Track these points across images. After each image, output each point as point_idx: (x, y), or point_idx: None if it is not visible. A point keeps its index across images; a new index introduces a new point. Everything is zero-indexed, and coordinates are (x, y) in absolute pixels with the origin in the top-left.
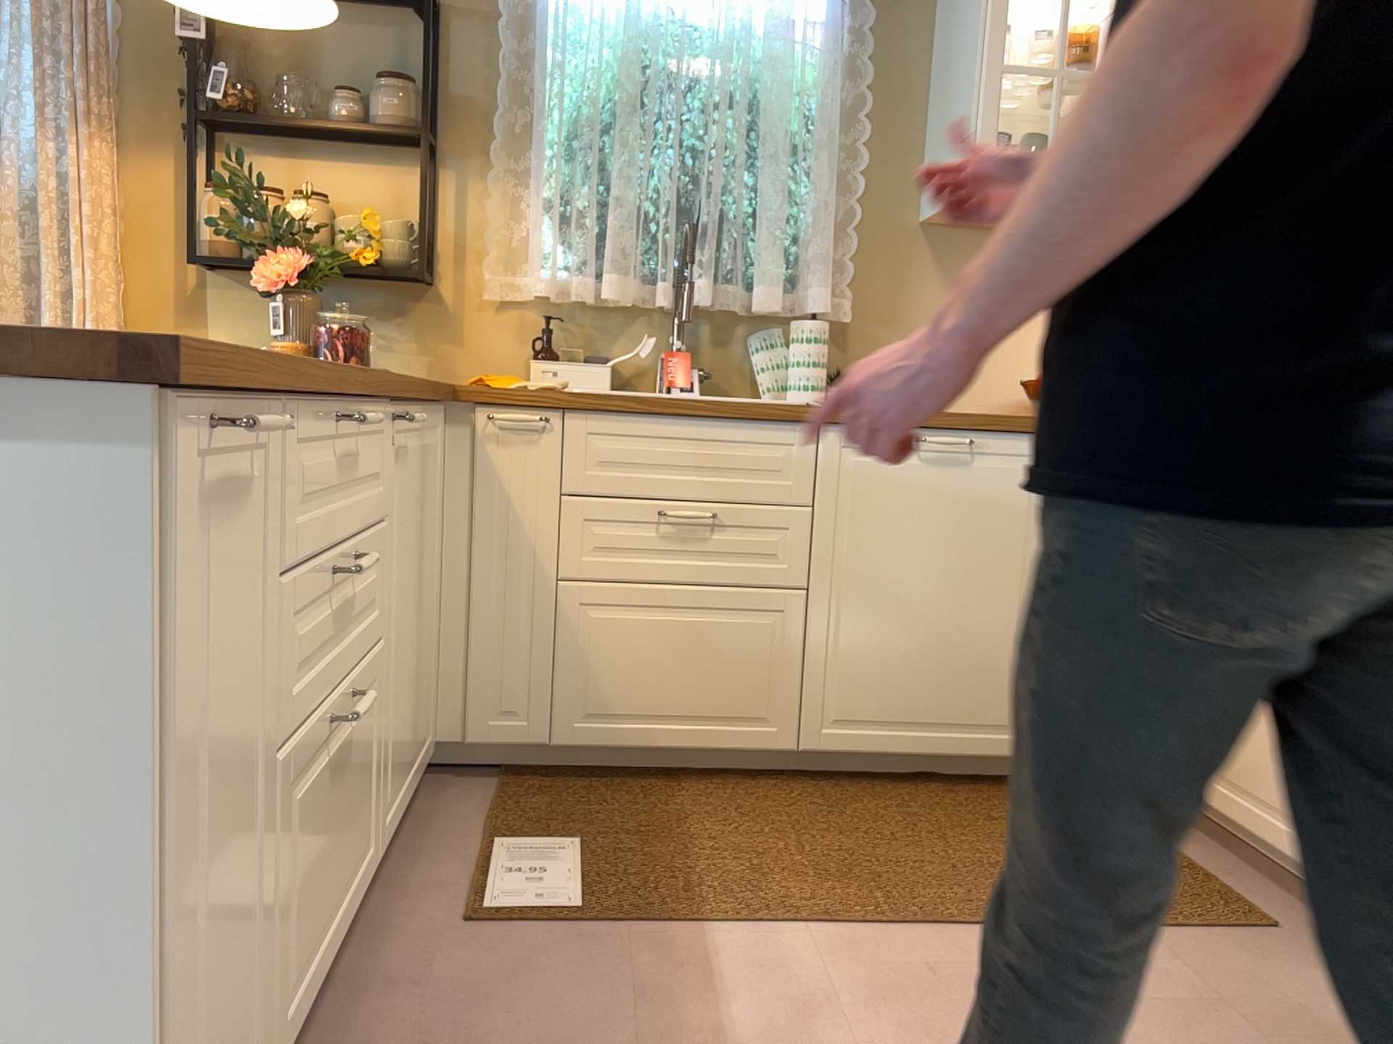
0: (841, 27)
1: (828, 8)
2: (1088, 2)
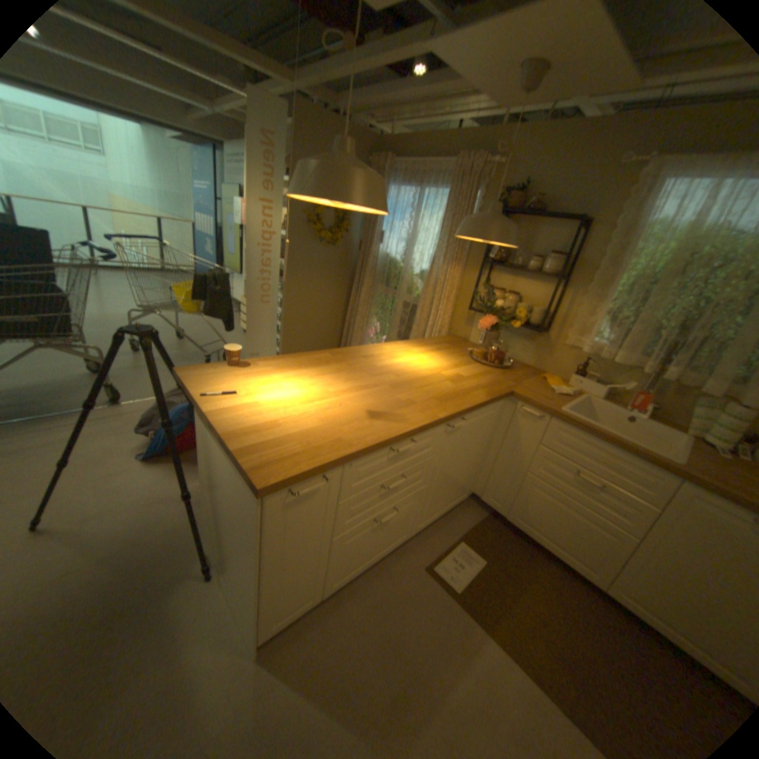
0: None
1: None
2: None
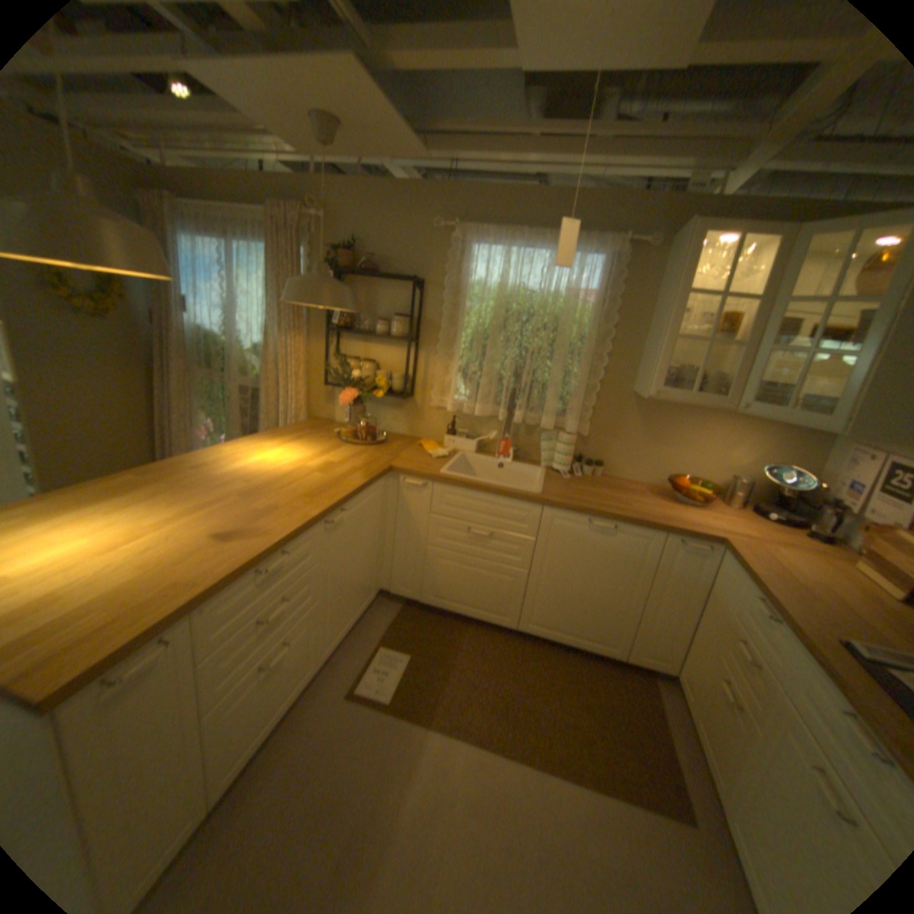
0: (604, 296)
1: (599, 285)
2: (747, 289)
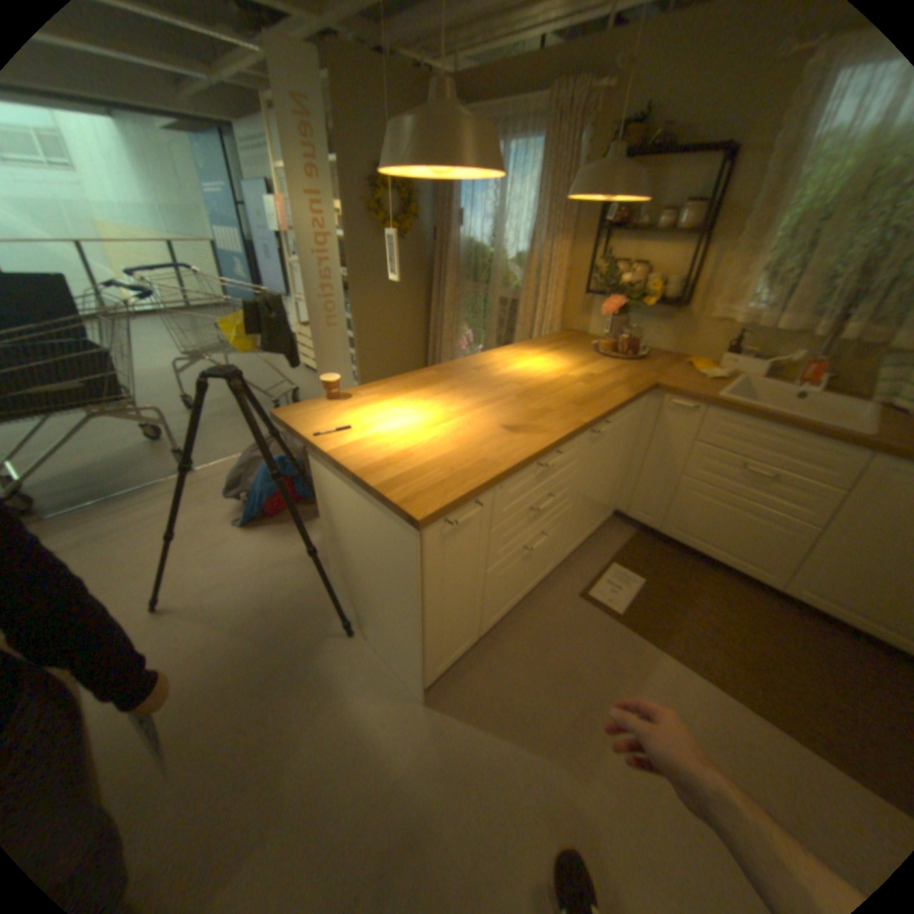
0: None
1: None
2: None
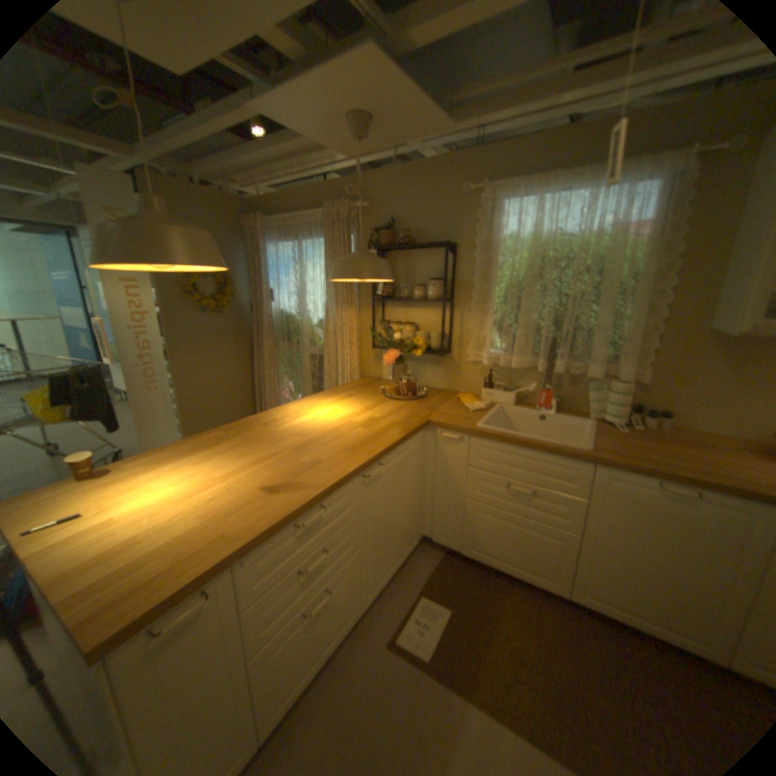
0: (664, 222)
1: (656, 212)
2: None
